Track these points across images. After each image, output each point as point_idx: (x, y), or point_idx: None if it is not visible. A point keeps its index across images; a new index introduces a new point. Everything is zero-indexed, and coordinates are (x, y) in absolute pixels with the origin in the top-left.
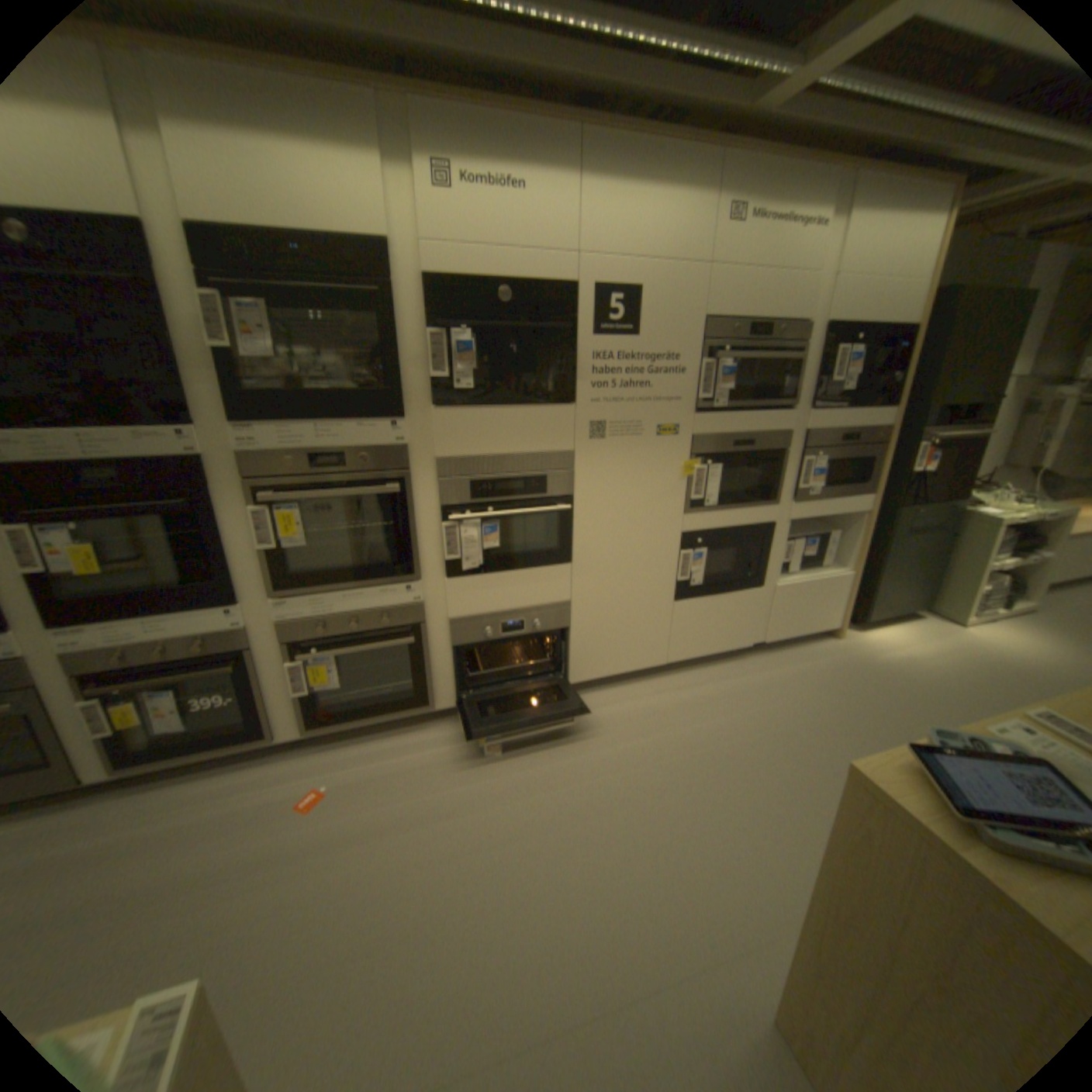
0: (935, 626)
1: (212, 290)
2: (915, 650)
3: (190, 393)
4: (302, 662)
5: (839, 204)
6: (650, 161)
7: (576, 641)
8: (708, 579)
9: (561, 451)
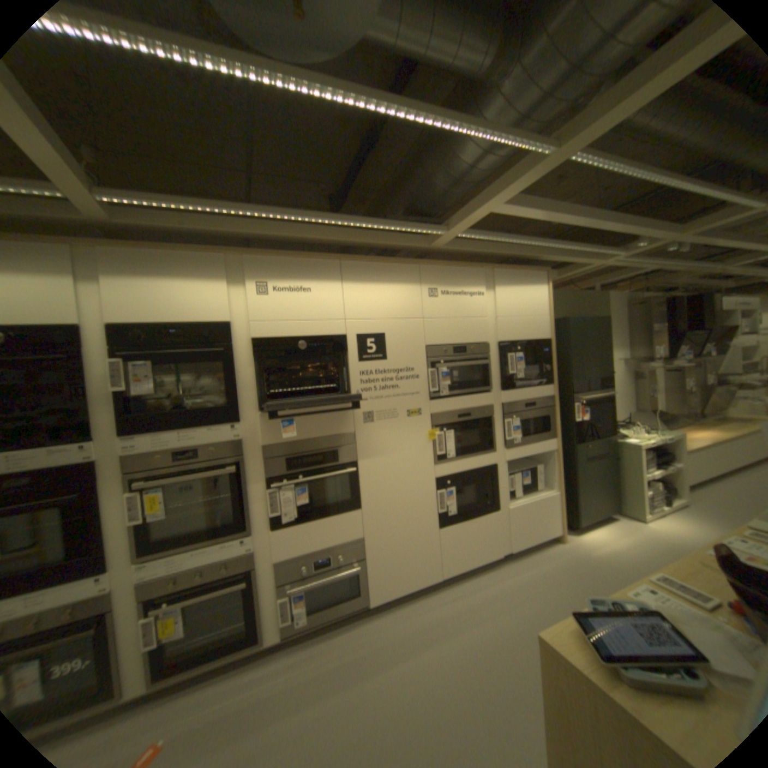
0: (626, 526)
1: (117, 359)
2: (617, 546)
3: (93, 421)
4: (153, 617)
5: (487, 285)
6: (379, 274)
7: (371, 570)
8: (460, 509)
9: (346, 432)
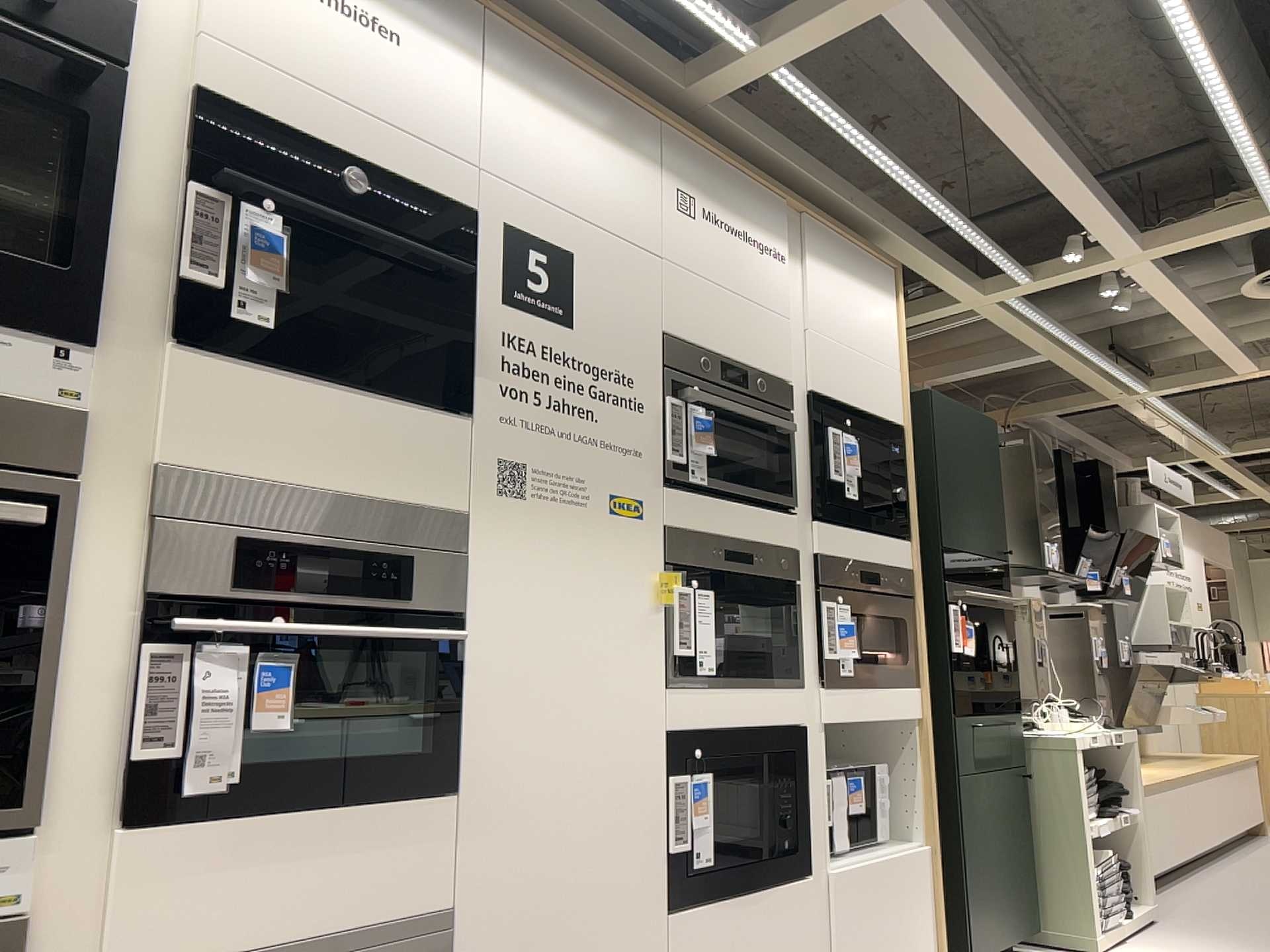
0: None
1: None
2: None
3: None
4: None
5: (790, 245)
6: (575, 96)
7: None
8: (723, 853)
9: (439, 512)
